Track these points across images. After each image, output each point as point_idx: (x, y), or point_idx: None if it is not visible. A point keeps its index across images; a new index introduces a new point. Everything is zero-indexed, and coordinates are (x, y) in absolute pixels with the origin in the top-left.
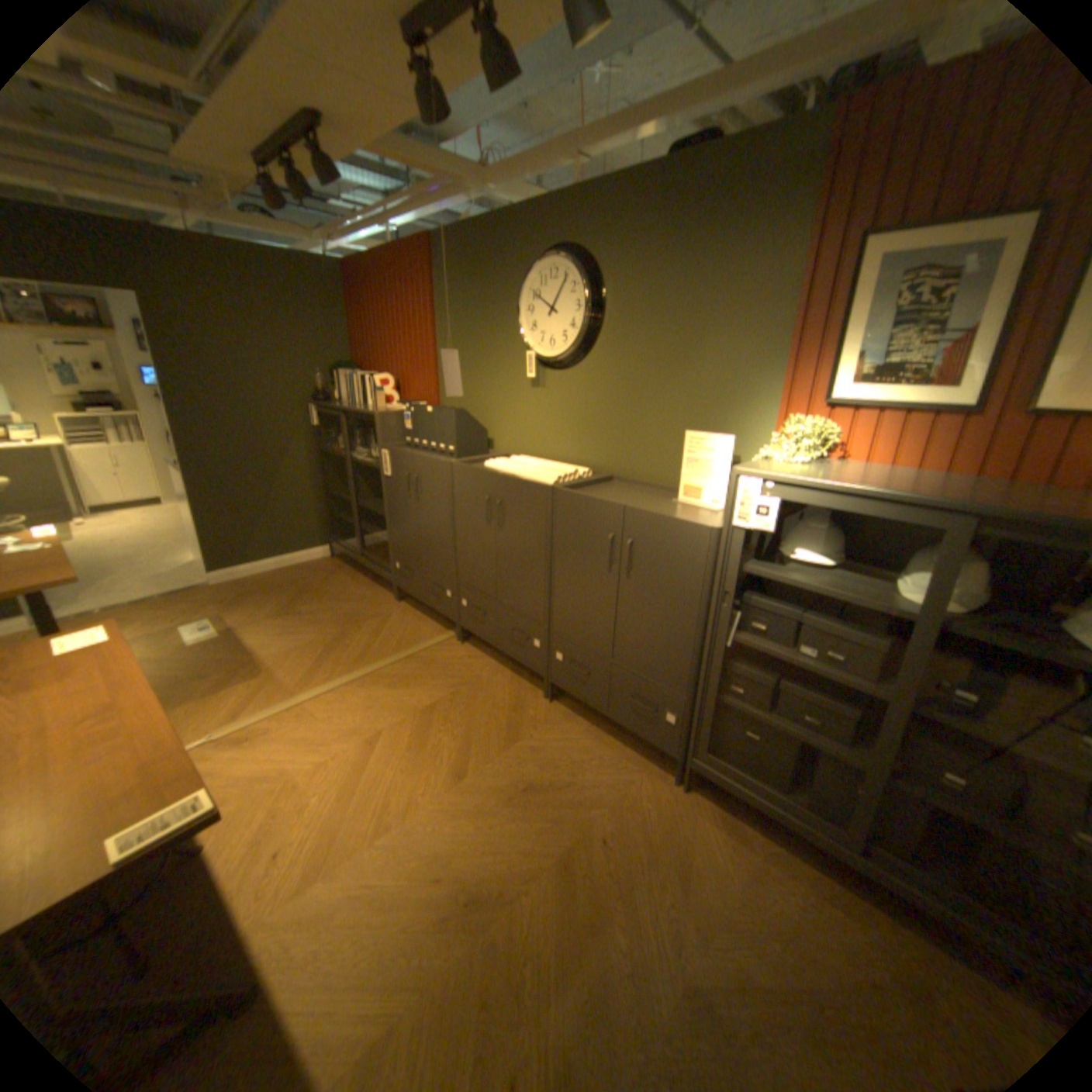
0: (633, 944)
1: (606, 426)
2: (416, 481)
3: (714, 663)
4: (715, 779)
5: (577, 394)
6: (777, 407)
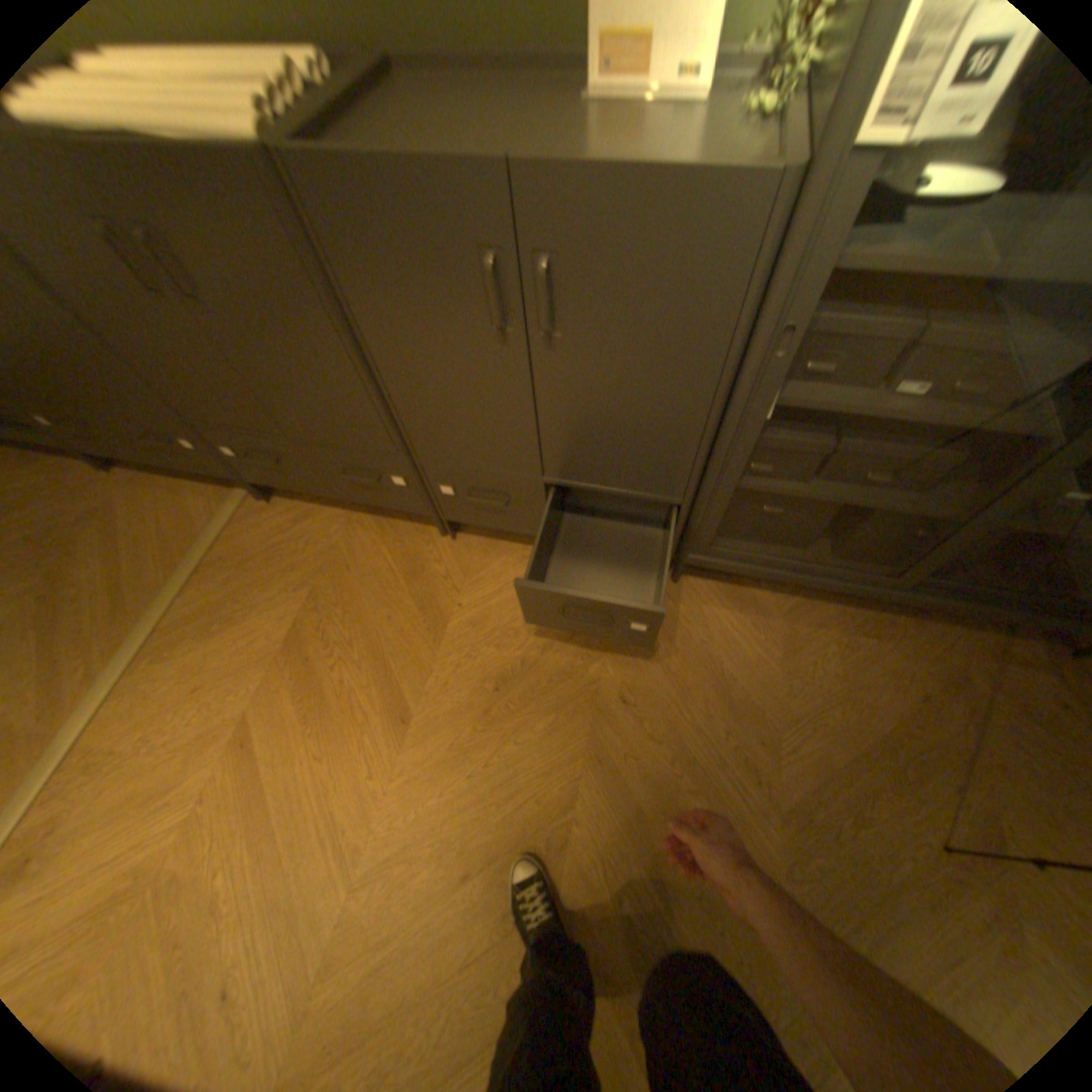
0: (711, 803)
1: None
2: None
3: (738, 450)
4: (721, 568)
5: None
6: None
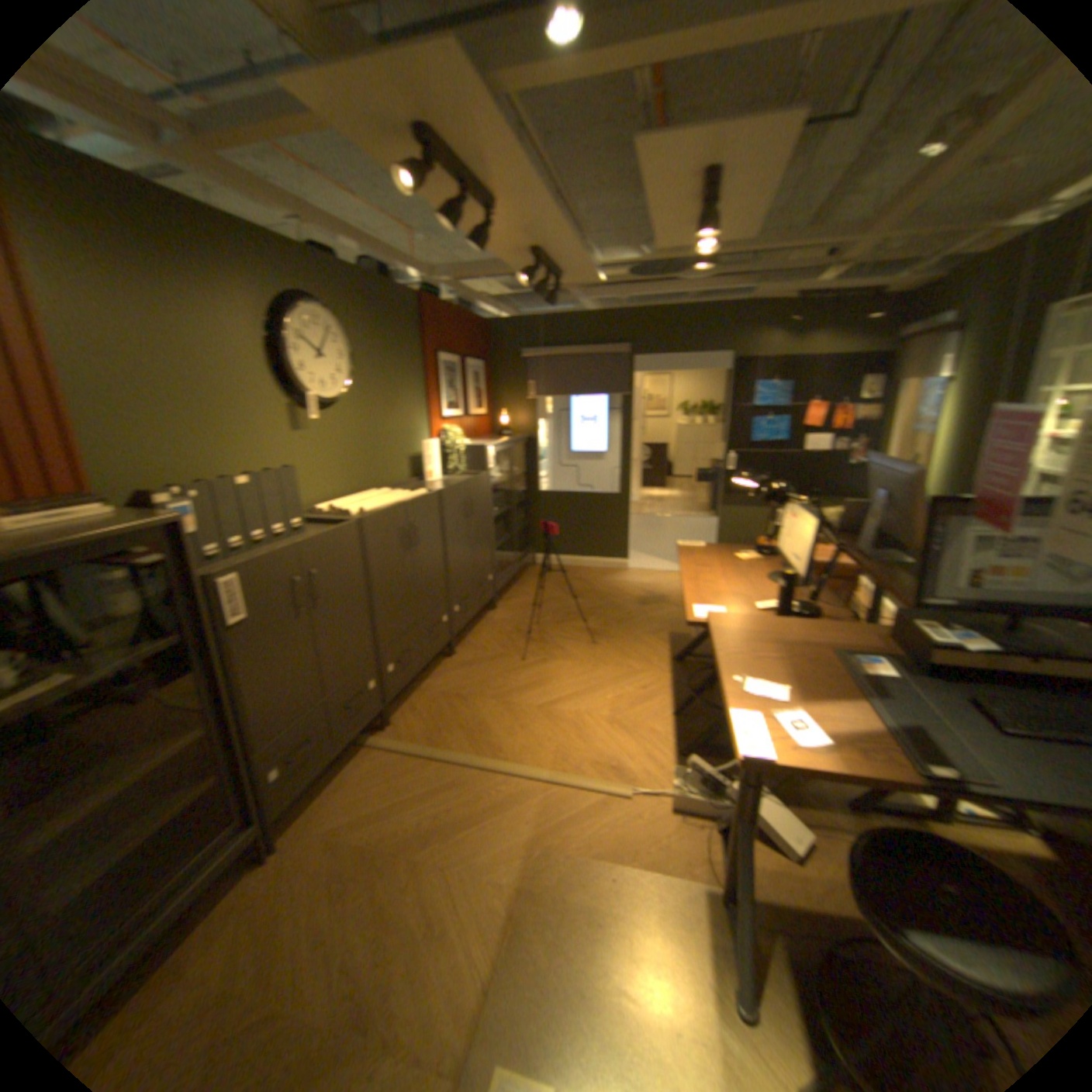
0: (571, 607)
1: (362, 453)
2: (310, 578)
3: (492, 534)
4: (500, 586)
5: (337, 431)
6: (426, 423)
